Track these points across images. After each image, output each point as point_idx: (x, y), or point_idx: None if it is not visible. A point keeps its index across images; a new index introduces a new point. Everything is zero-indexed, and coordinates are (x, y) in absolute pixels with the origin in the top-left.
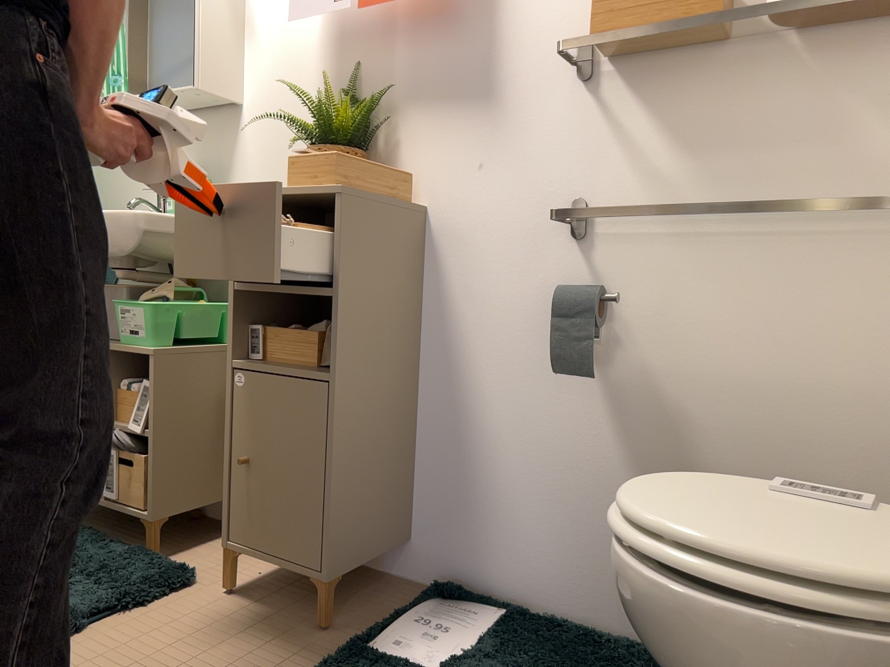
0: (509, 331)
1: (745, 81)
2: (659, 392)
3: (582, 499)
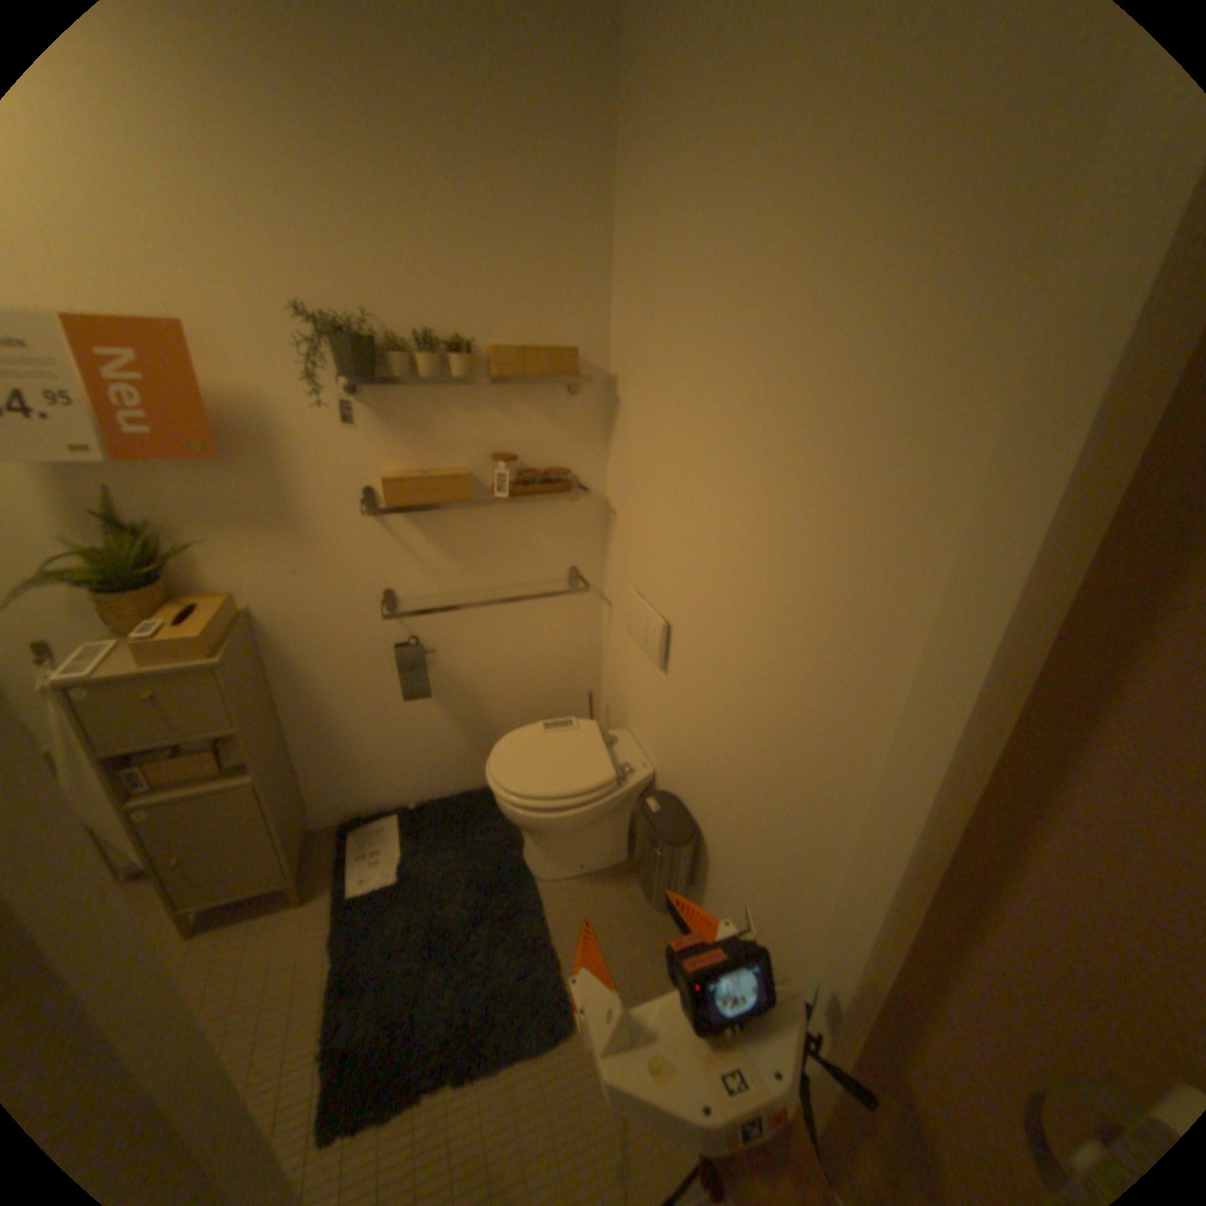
0: (352, 675)
1: (479, 519)
2: (458, 682)
3: (424, 744)
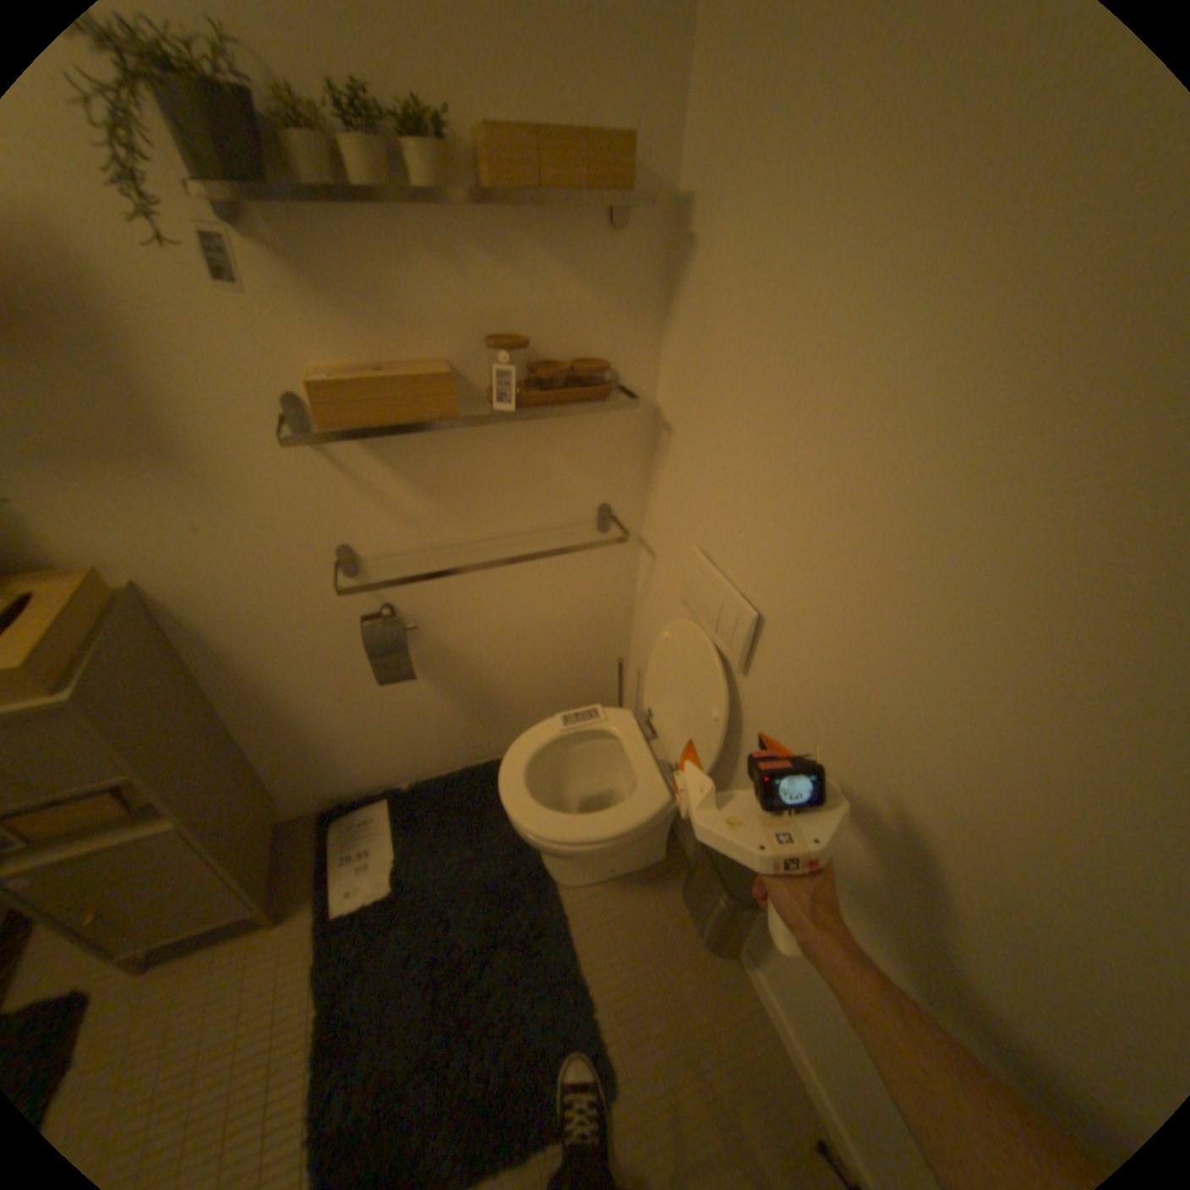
0: (308, 655)
1: (471, 439)
2: (452, 652)
3: (414, 723)
